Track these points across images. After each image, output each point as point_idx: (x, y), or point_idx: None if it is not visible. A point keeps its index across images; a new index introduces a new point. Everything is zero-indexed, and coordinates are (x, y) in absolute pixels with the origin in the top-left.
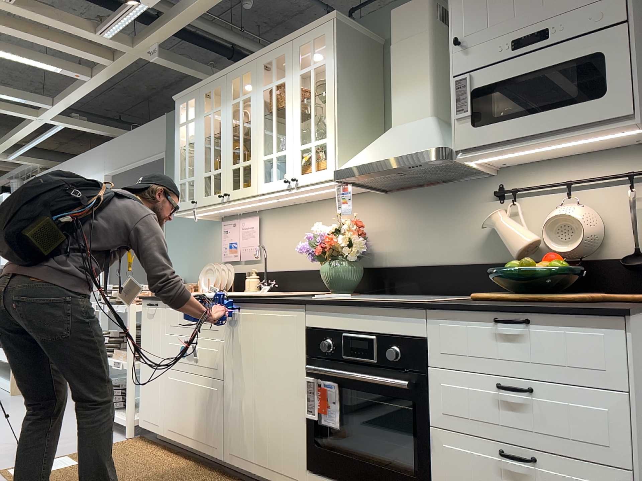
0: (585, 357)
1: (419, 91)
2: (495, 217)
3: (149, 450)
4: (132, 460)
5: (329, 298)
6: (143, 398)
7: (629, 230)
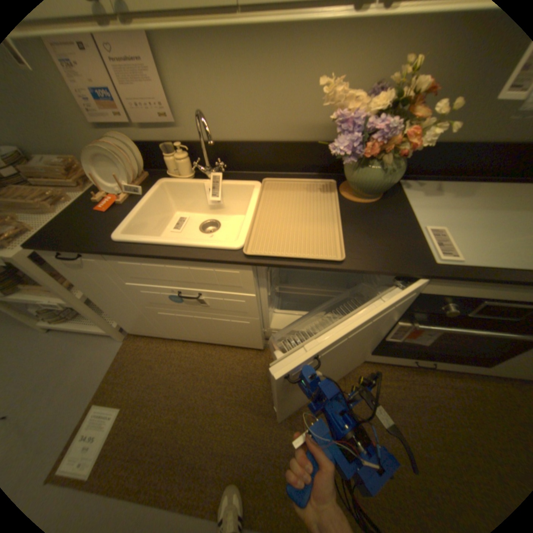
0: None
1: None
2: None
3: (164, 350)
4: (165, 373)
5: (468, 262)
6: (123, 322)
7: None
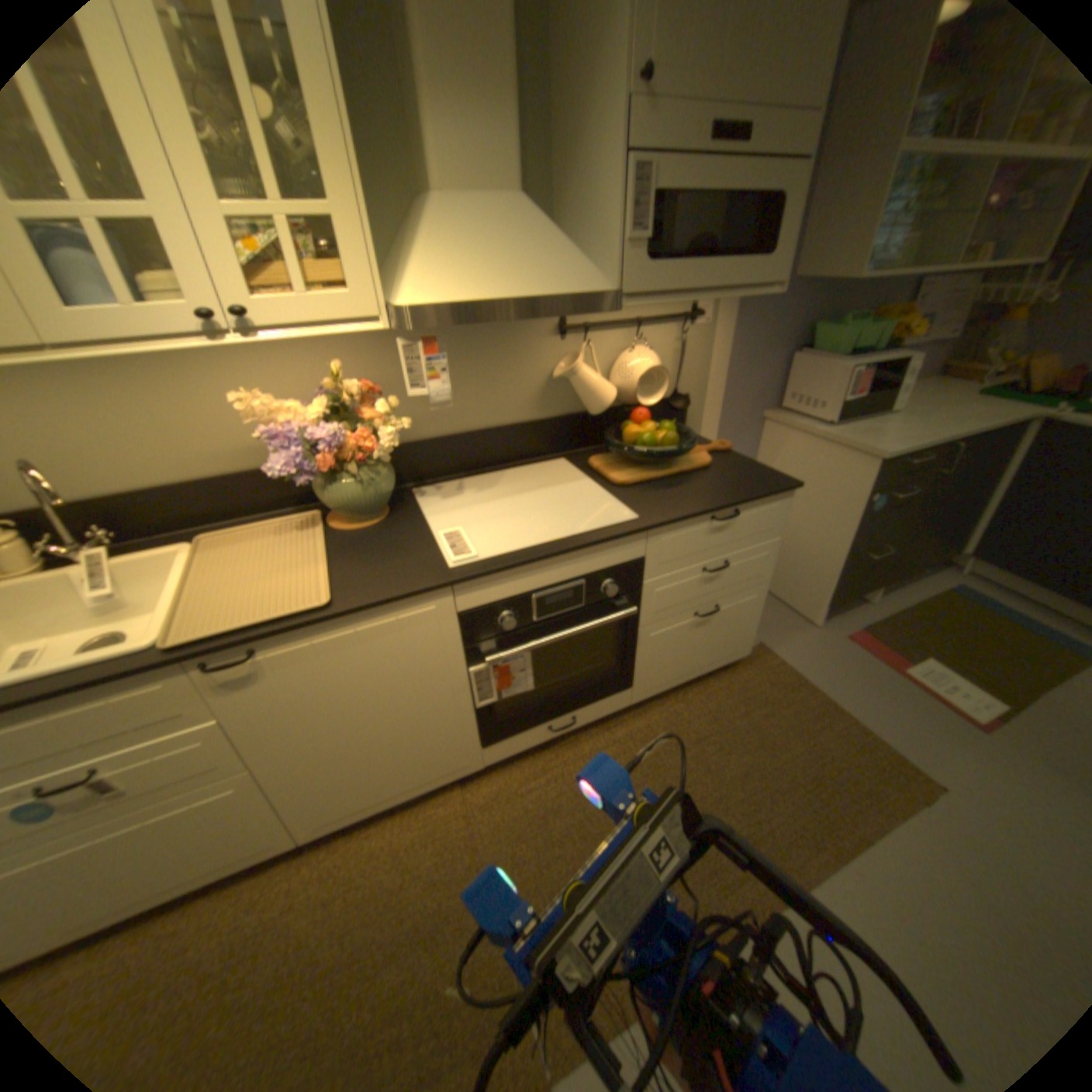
0: (764, 526)
1: (494, 122)
2: (578, 368)
3: None
4: None
5: (482, 558)
6: None
7: (674, 373)
